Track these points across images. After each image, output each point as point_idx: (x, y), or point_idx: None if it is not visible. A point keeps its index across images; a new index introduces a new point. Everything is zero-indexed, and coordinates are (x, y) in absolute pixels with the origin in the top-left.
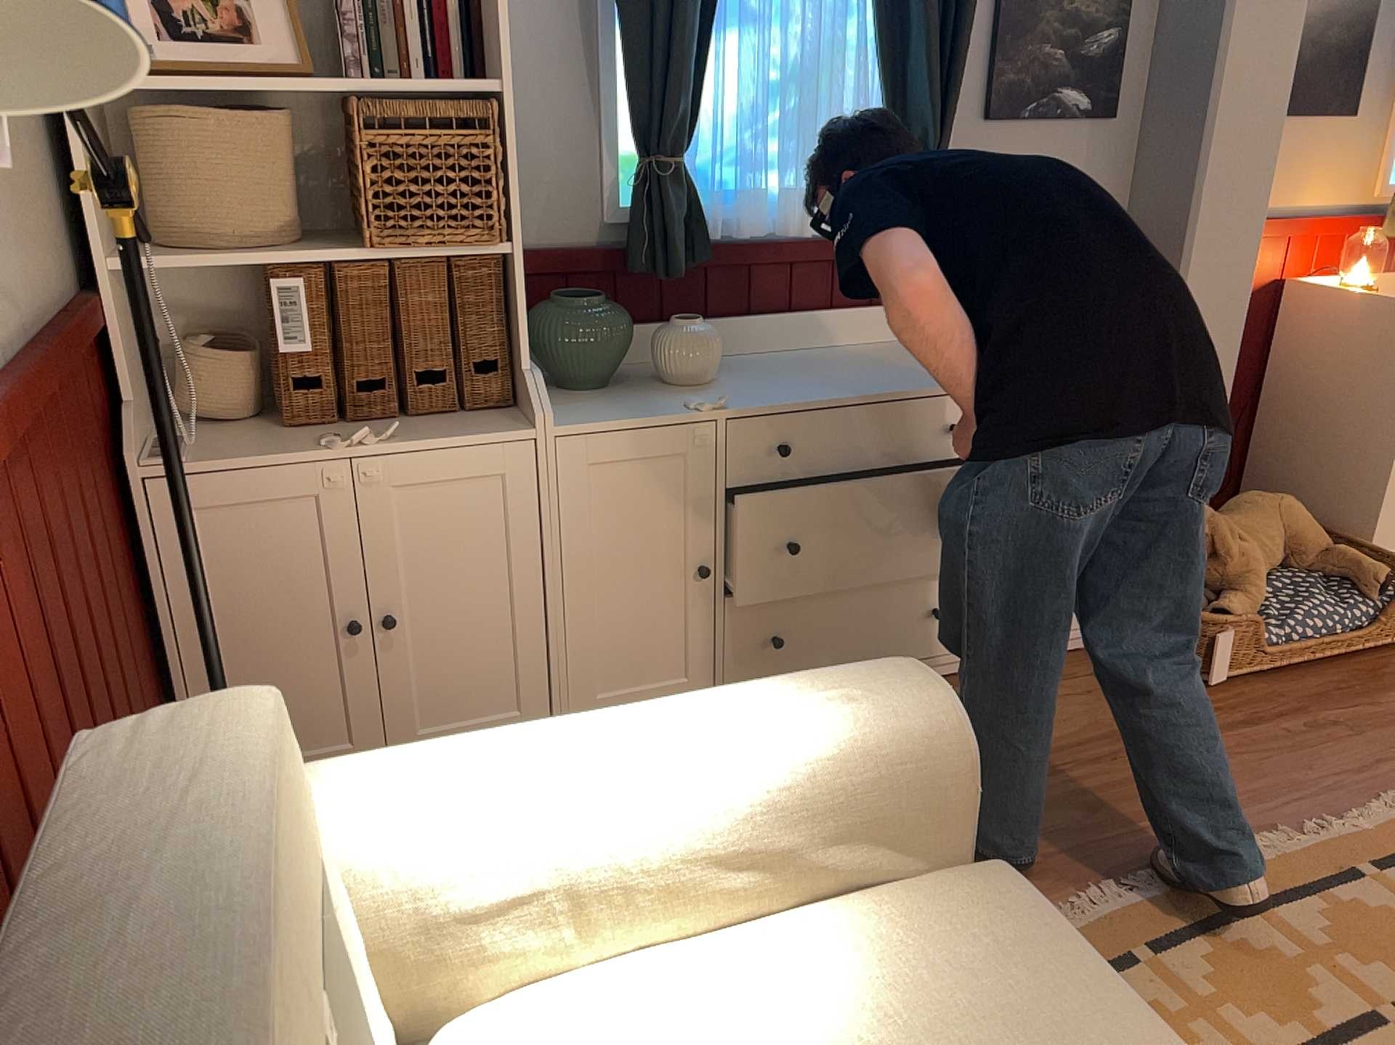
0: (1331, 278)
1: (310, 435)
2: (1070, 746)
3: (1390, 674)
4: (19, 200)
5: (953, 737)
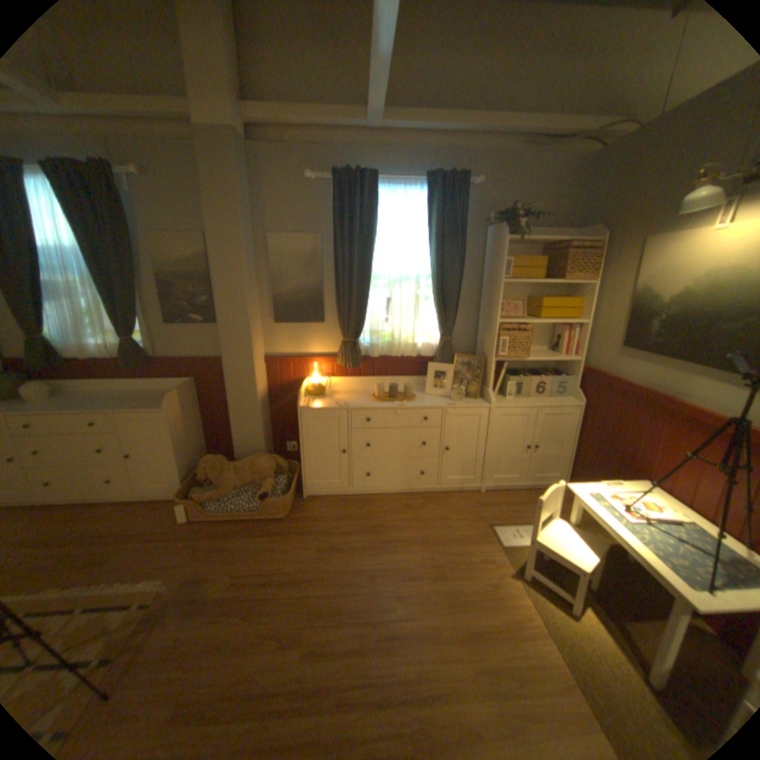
0: (321, 378)
1: None
2: (104, 537)
3: (254, 531)
4: None
5: None
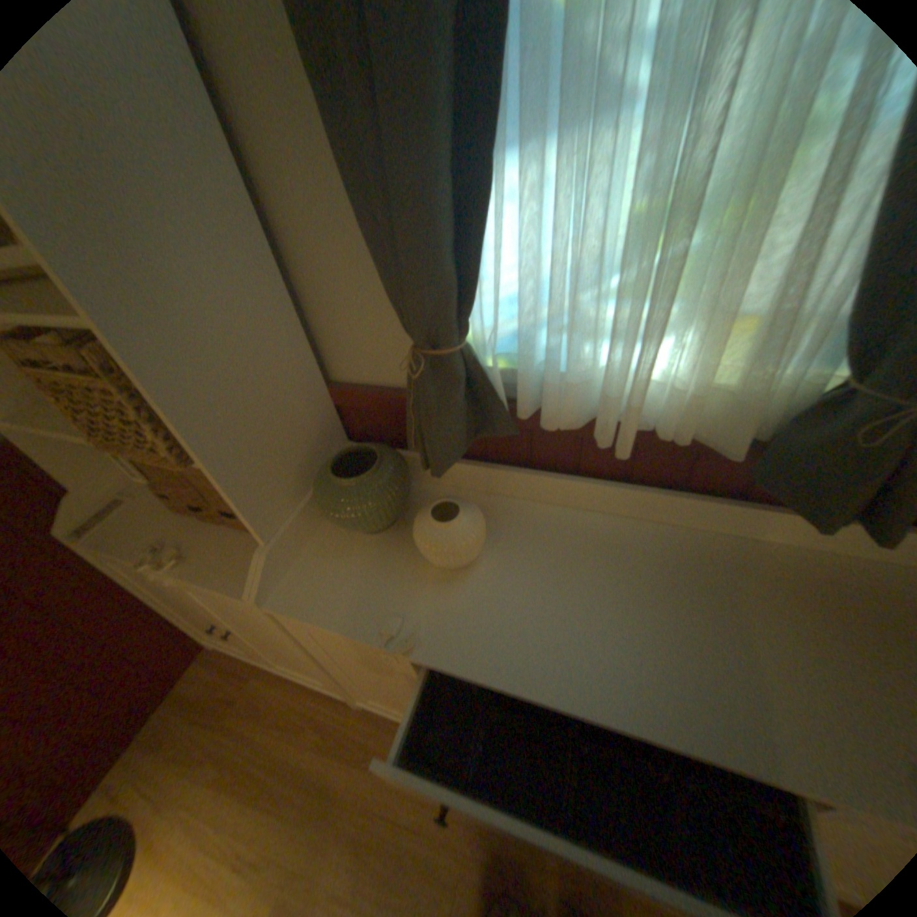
0: None
1: (169, 525)
2: None
3: None
4: None
5: None
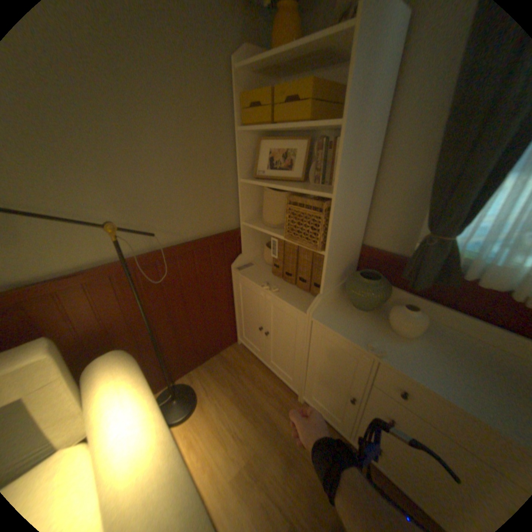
0: None
1: (272, 278)
2: None
3: None
4: (203, 209)
5: None
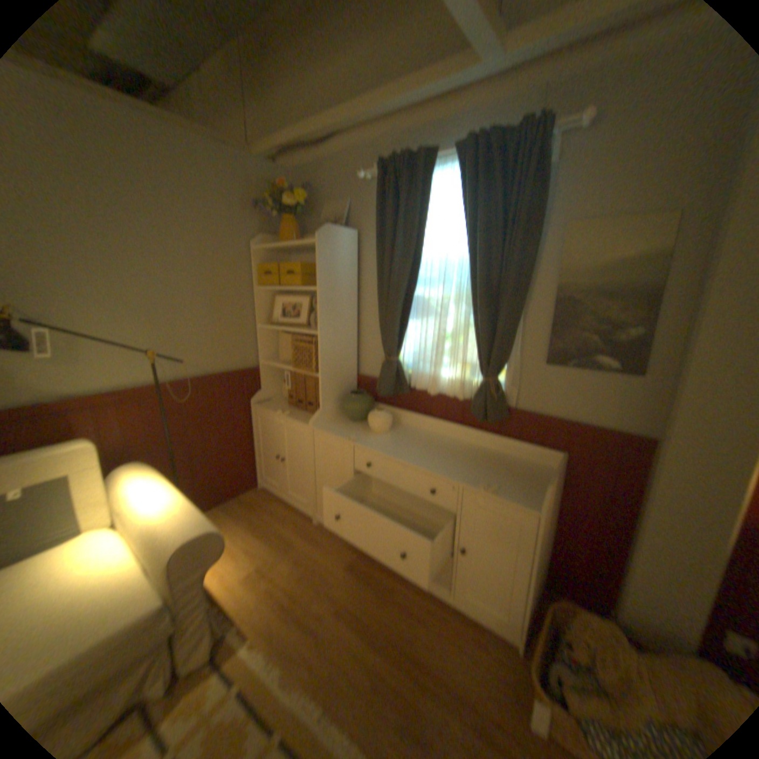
0: None
1: (287, 409)
2: (421, 668)
3: None
4: (224, 349)
5: (172, 559)
